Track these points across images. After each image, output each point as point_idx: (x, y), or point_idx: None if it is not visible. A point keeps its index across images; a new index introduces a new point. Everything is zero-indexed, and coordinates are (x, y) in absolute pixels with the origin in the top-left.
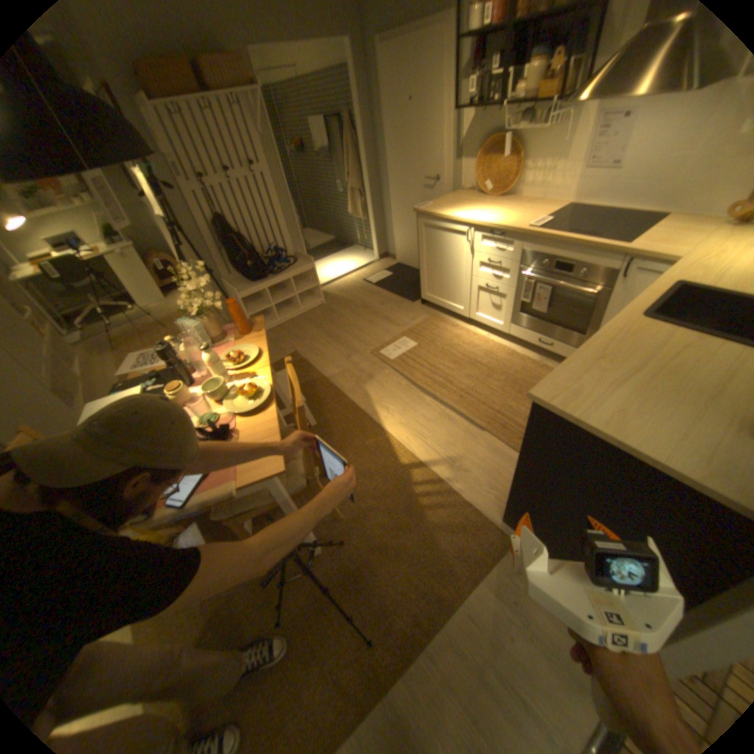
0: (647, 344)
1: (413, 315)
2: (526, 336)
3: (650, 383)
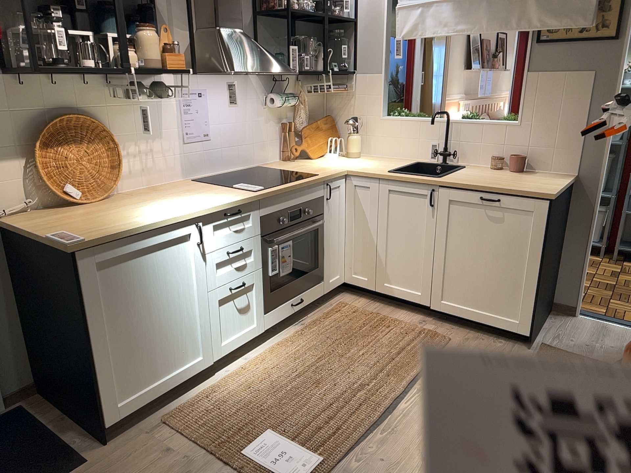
0: (472, 179)
1: (152, 453)
2: (281, 314)
3: (510, 180)
